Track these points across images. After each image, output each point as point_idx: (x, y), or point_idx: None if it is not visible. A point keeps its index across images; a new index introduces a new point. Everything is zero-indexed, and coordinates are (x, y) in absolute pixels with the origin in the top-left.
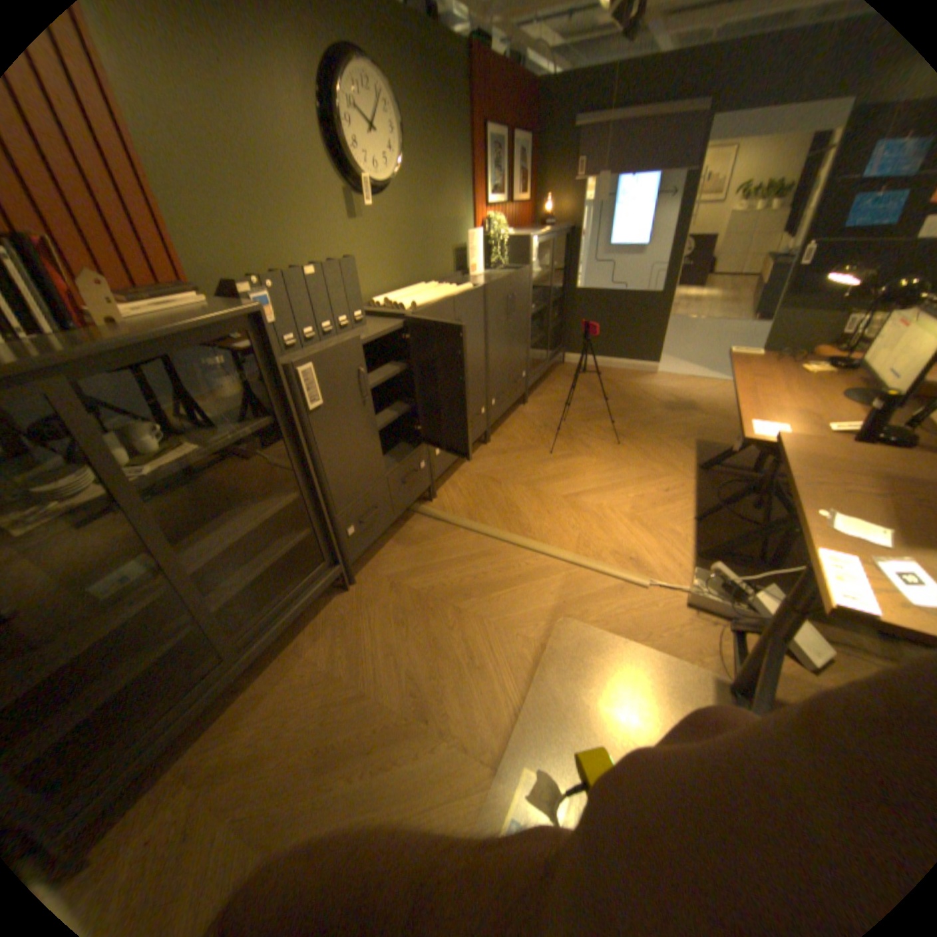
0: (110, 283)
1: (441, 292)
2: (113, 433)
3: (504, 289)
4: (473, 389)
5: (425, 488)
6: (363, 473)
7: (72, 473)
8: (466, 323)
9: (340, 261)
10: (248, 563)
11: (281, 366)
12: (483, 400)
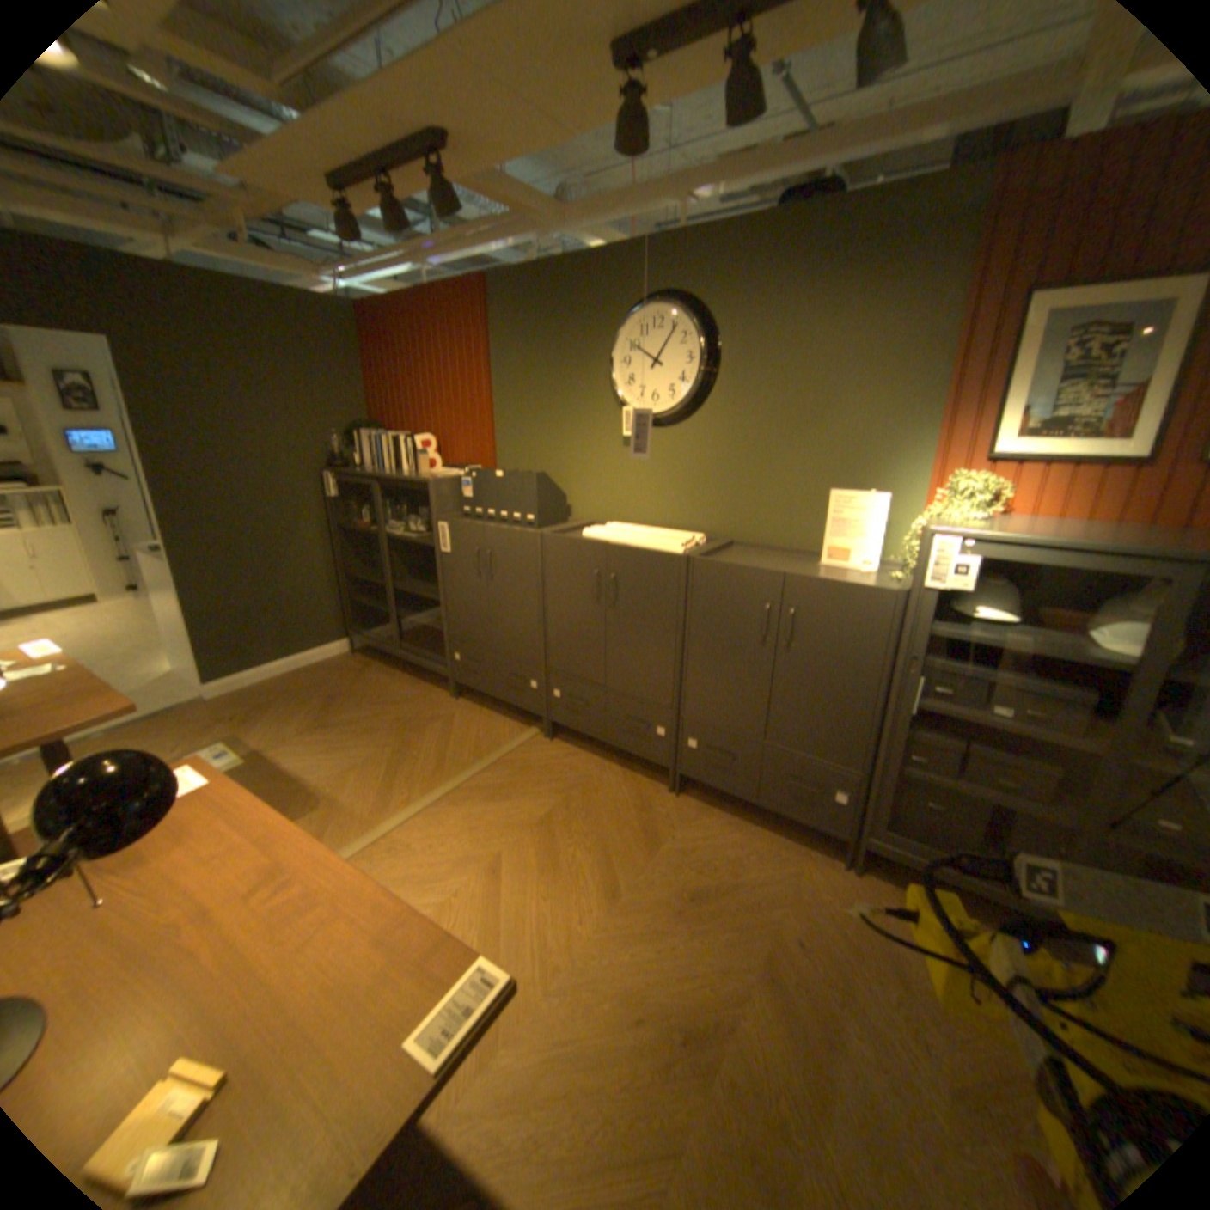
0: (467, 460)
1: (640, 540)
2: (418, 517)
3: (749, 585)
4: (633, 677)
5: (532, 709)
6: (471, 625)
7: (408, 525)
8: (626, 584)
9: (521, 474)
10: (427, 616)
11: (439, 518)
12: (660, 715)
